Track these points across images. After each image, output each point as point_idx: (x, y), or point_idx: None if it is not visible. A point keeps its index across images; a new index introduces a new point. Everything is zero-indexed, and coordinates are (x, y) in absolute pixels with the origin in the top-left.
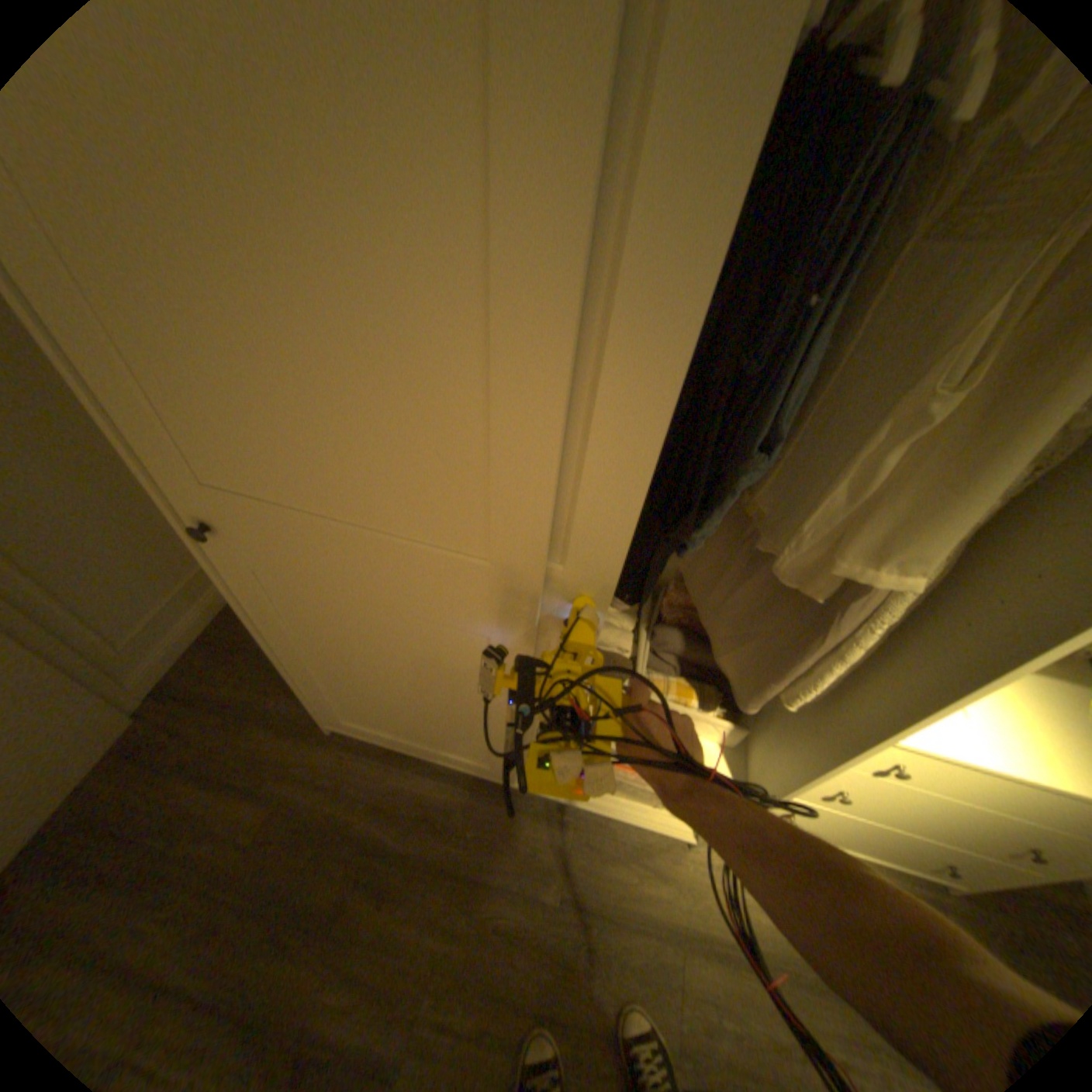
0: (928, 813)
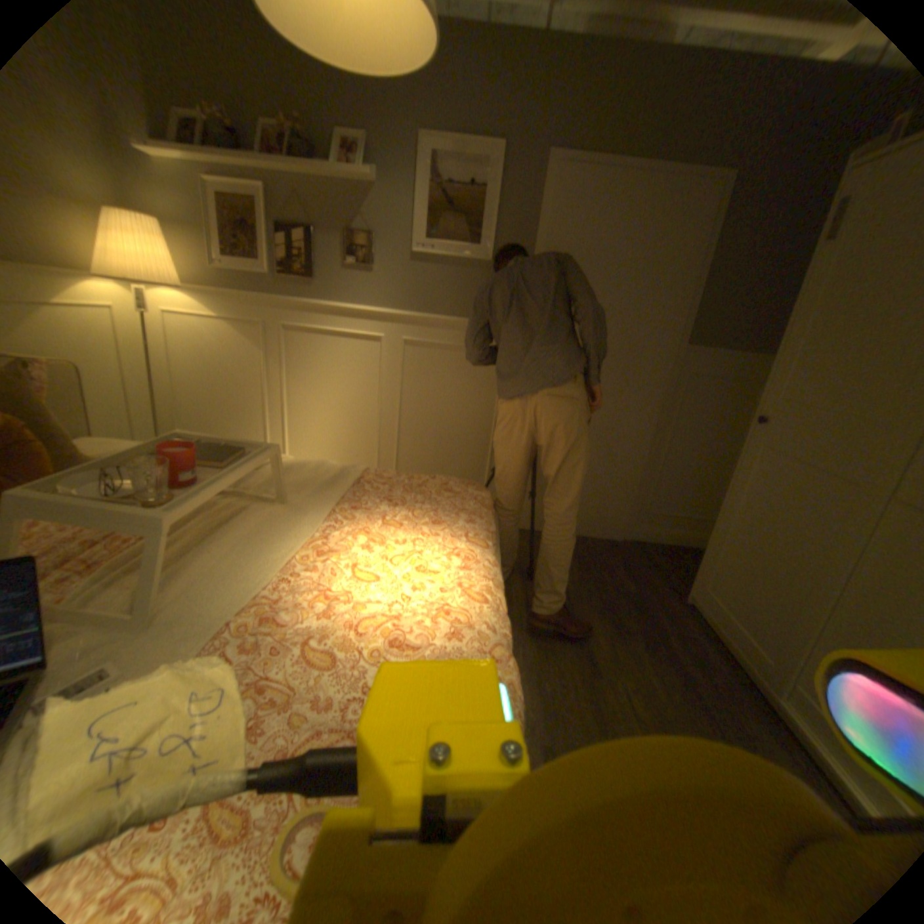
0: None
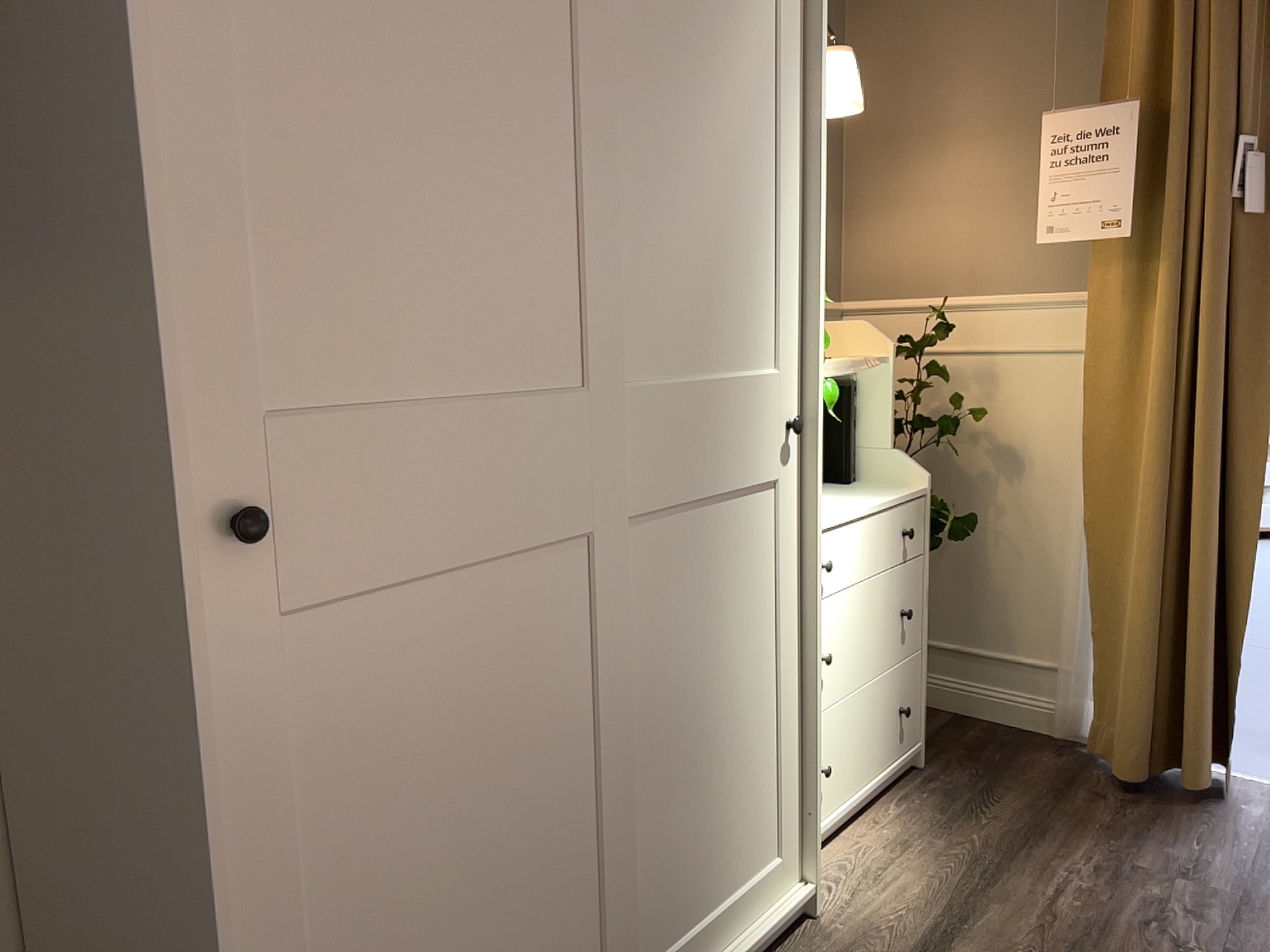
0: (859, 627)
